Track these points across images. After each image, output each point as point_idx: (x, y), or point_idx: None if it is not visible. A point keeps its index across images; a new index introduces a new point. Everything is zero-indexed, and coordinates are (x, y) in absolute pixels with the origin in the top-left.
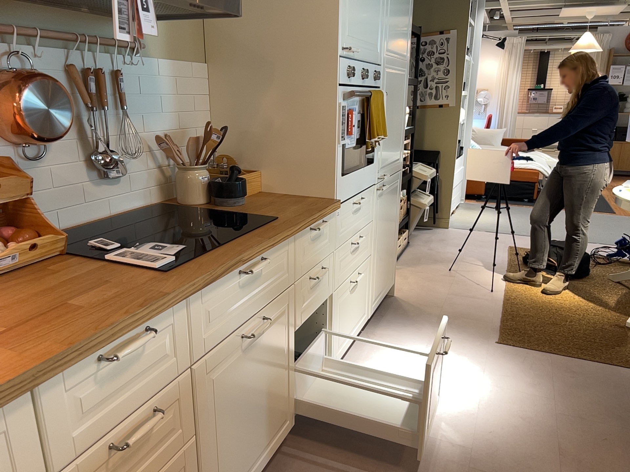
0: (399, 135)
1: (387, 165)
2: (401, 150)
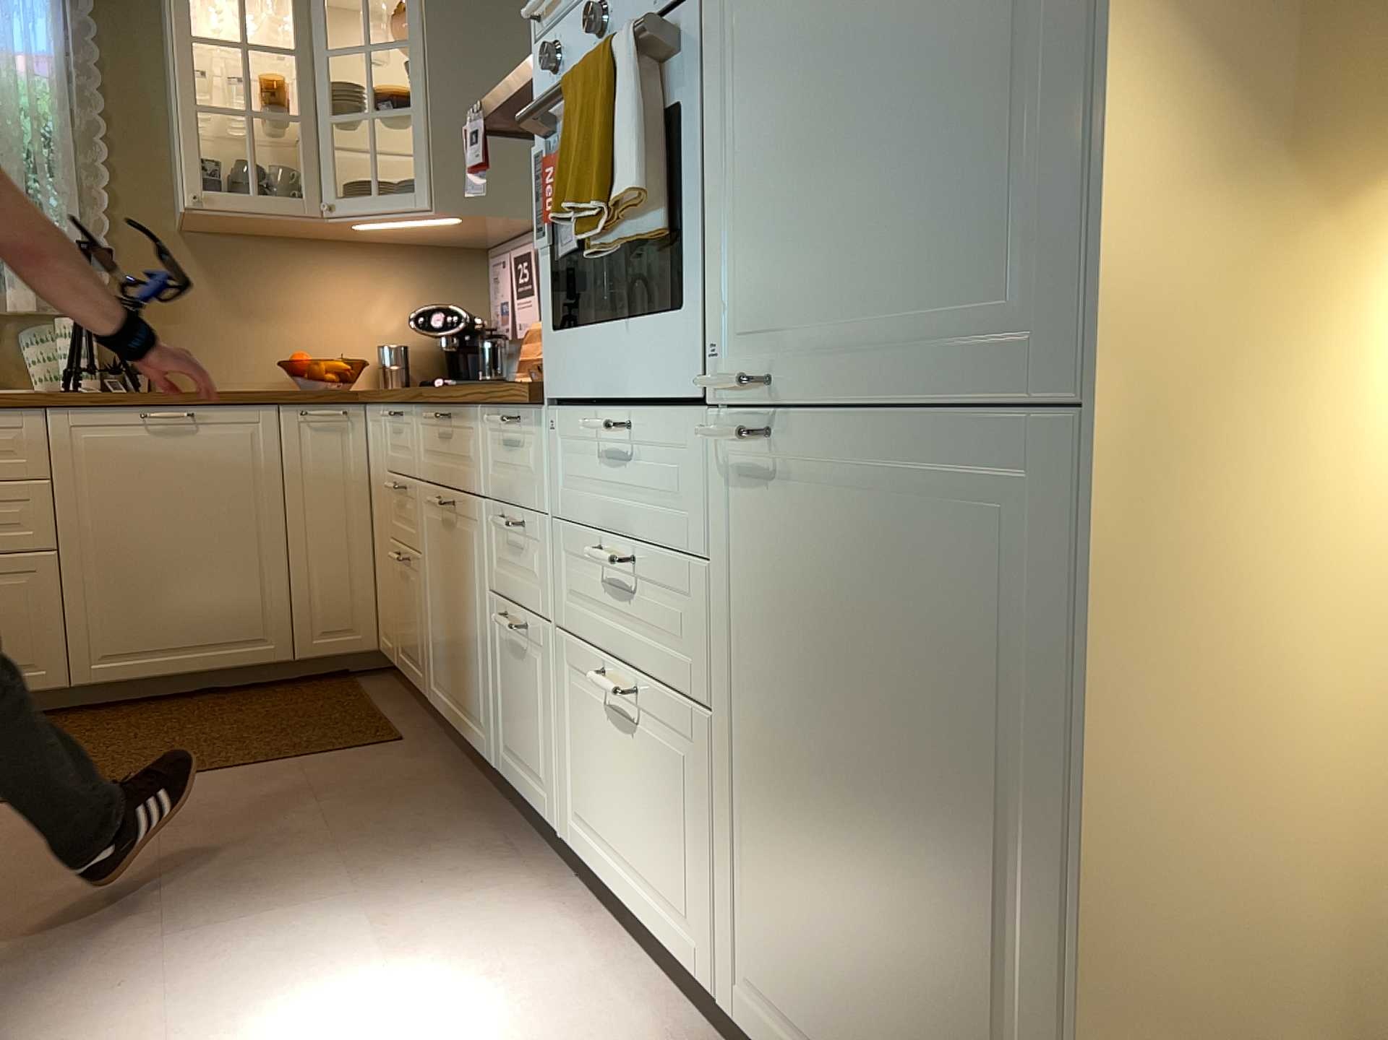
0: (976, 128)
1: (816, 333)
2: (1055, 239)
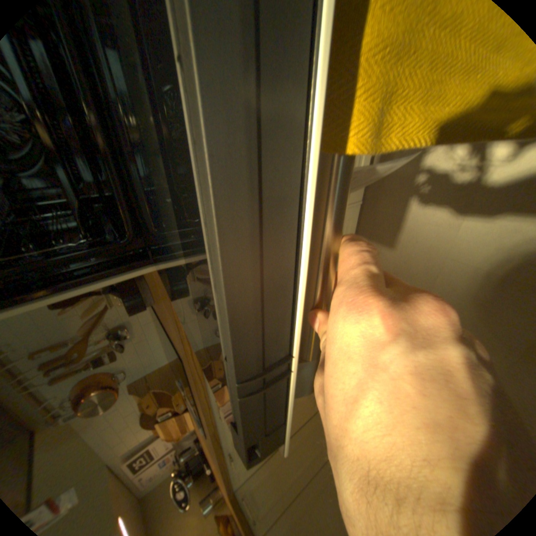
0: None
1: None
2: None
